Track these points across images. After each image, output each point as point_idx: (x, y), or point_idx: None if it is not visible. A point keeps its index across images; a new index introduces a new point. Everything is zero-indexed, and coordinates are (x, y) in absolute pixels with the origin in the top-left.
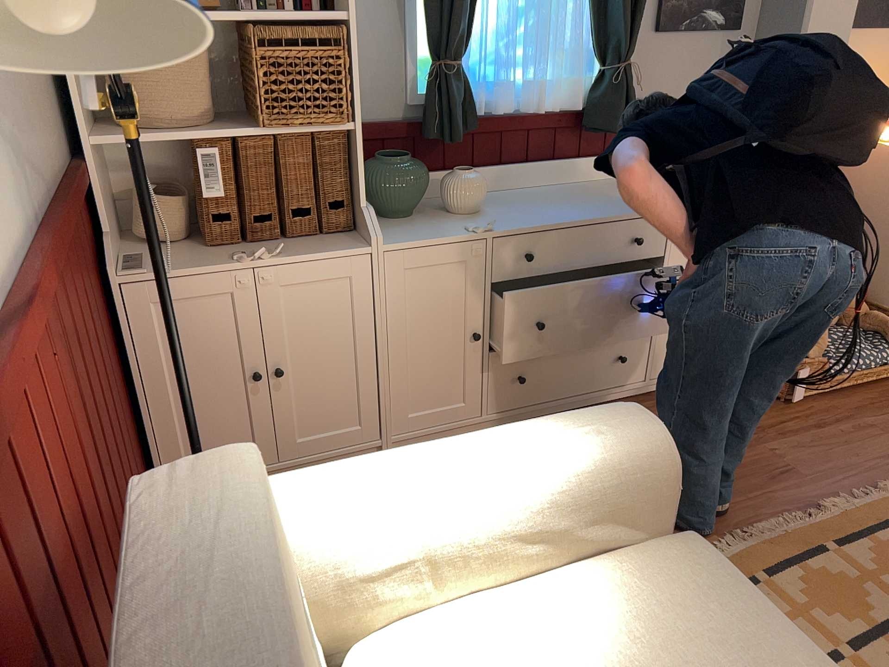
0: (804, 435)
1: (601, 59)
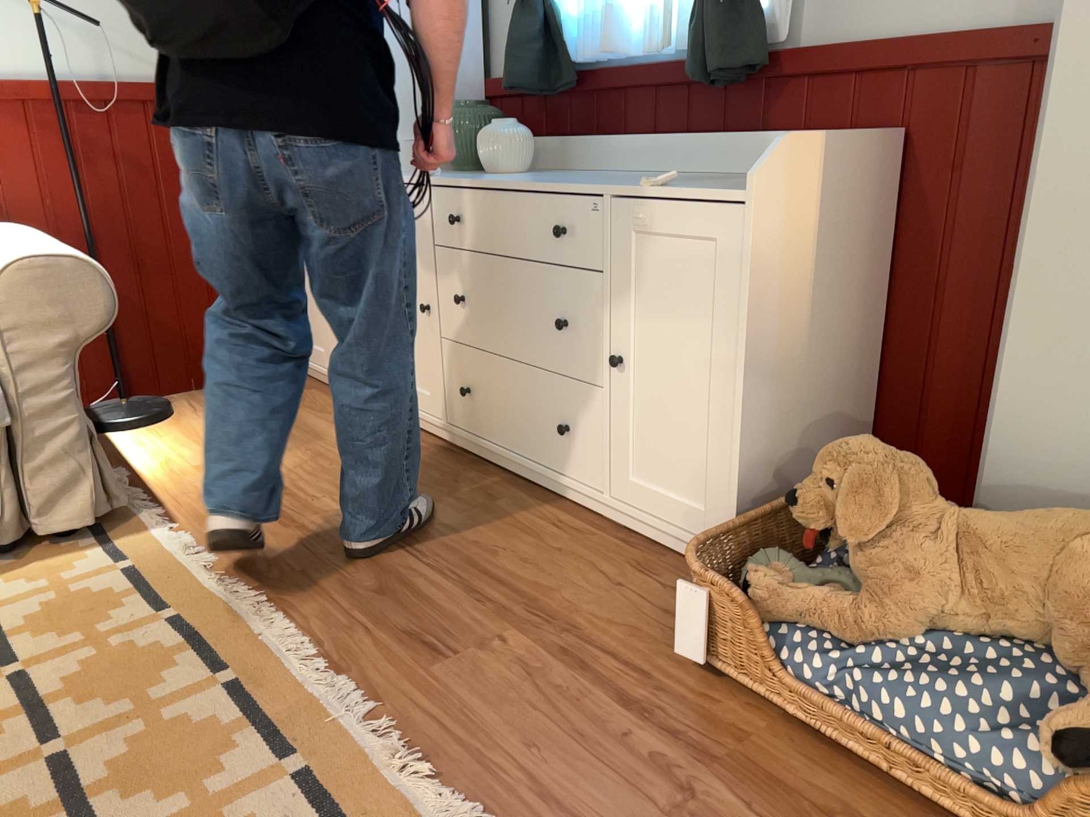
0: (581, 680)
1: None
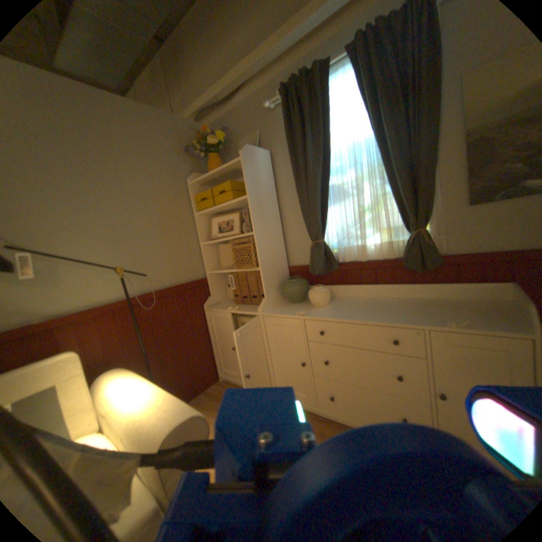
0: None
1: (409, 229)
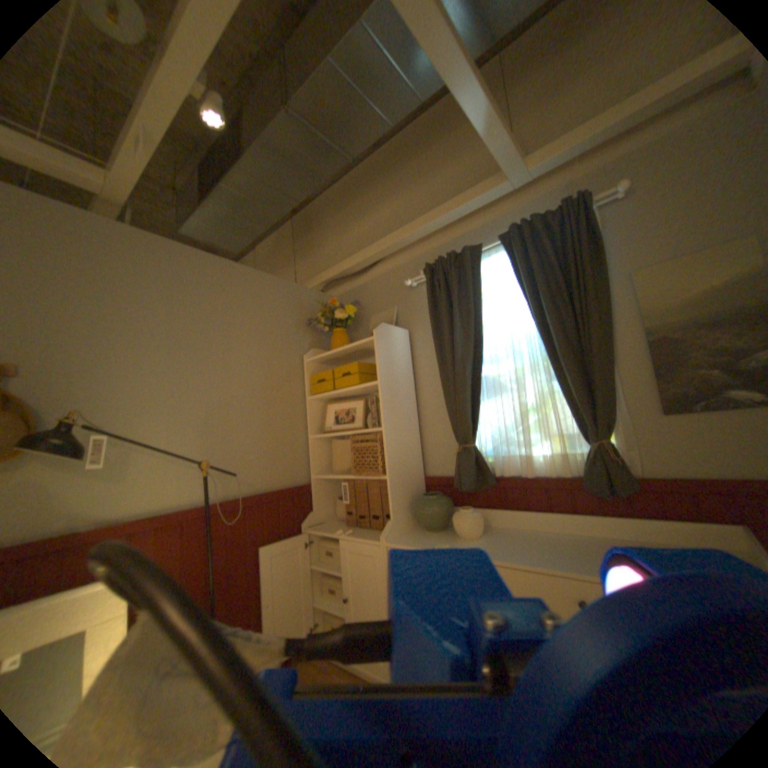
0: None
1: (587, 439)
